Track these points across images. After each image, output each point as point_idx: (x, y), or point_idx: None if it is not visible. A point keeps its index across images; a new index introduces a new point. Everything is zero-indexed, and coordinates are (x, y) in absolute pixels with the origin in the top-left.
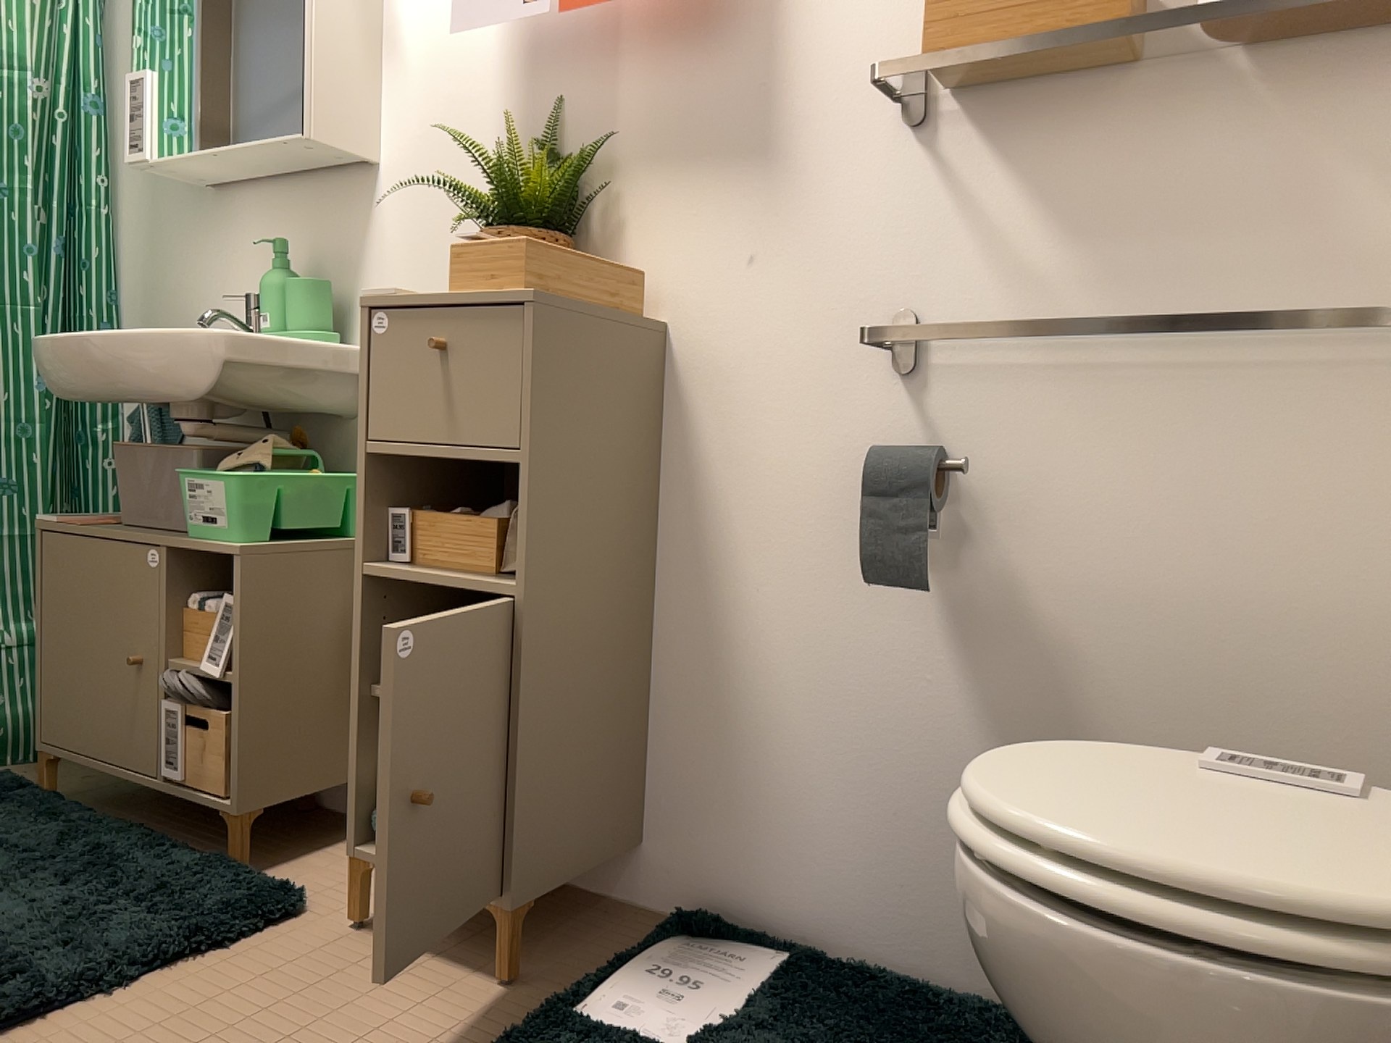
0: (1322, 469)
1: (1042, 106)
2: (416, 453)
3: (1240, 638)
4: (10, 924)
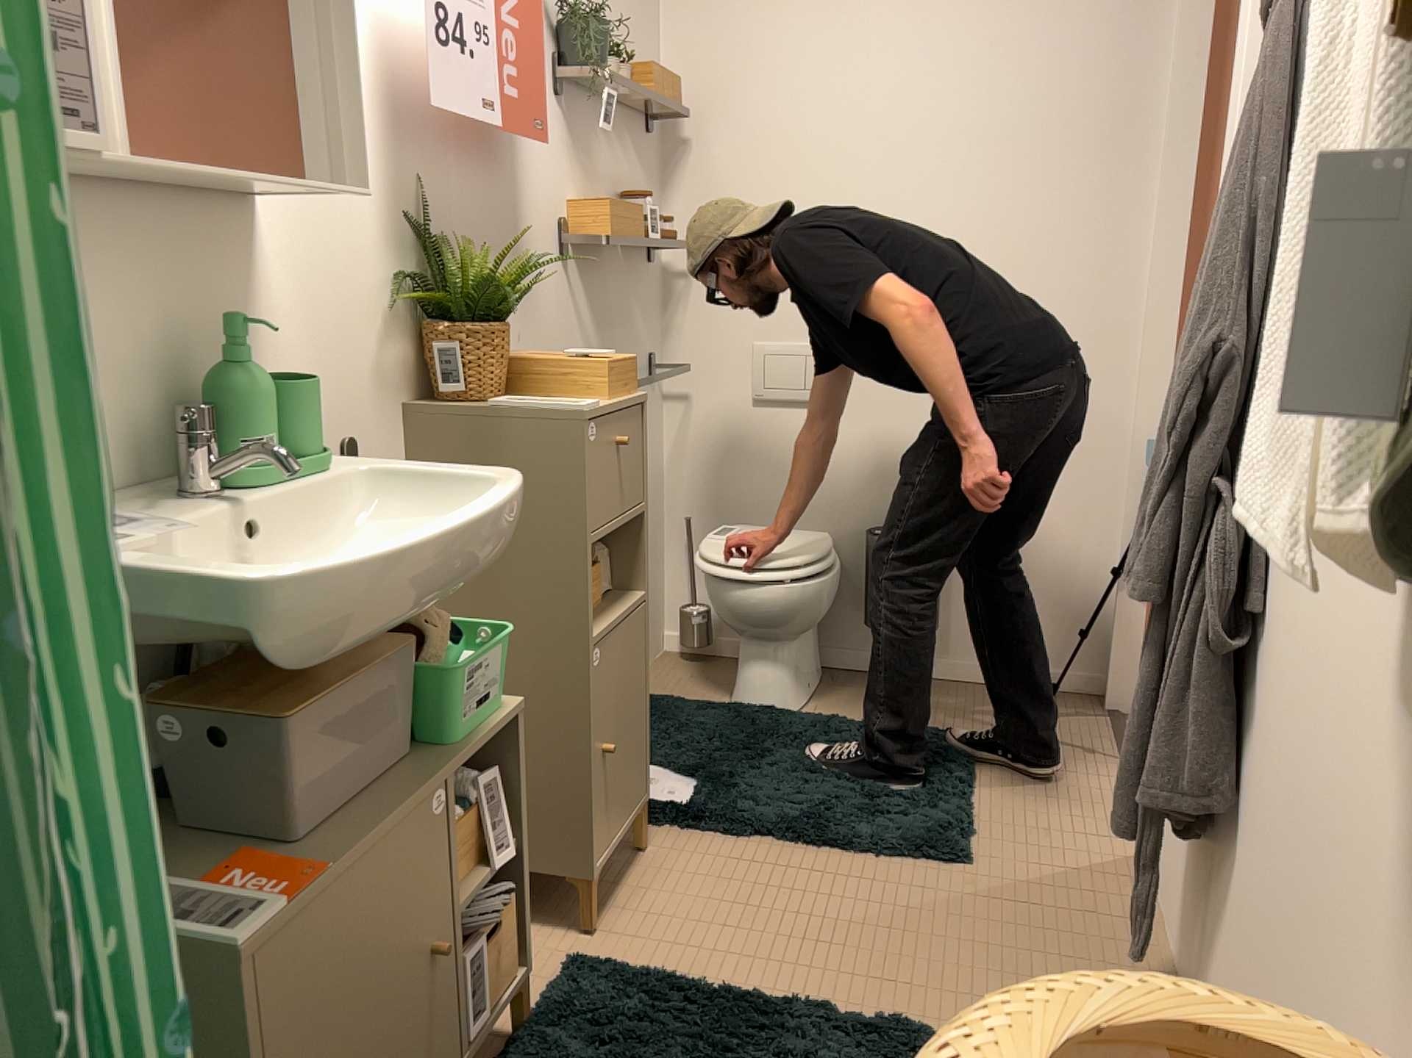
0: None
1: (593, 268)
2: (614, 529)
3: None
4: None
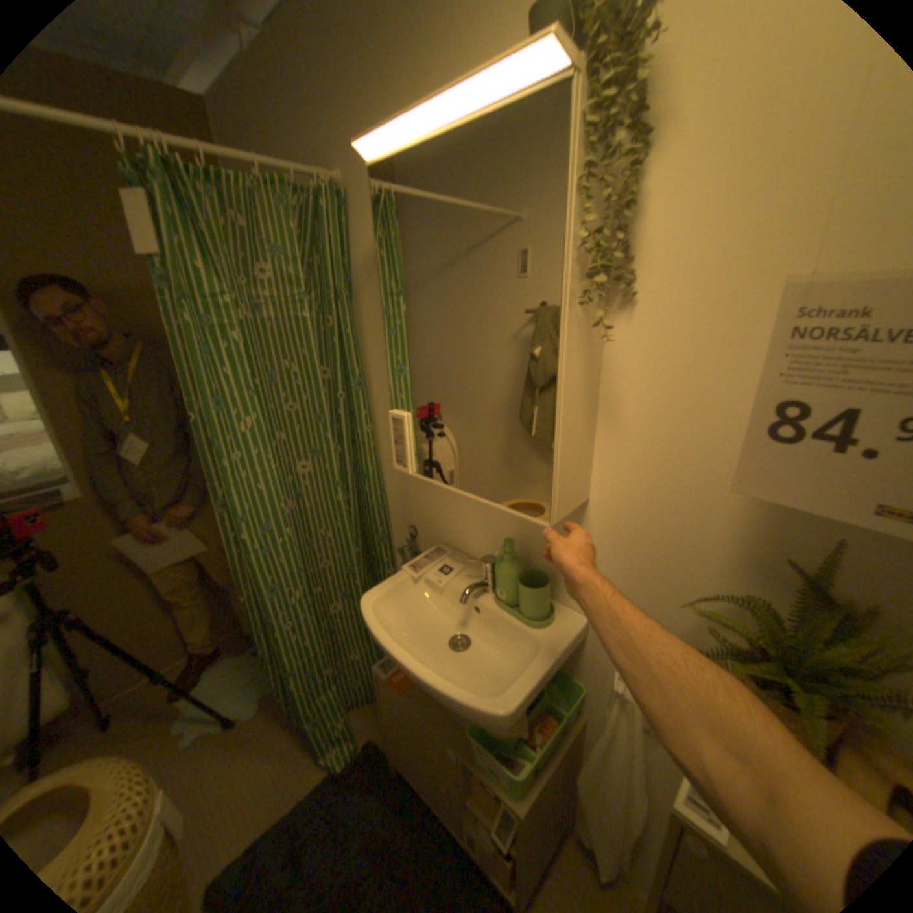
0: None
1: None
2: None
3: None
4: None
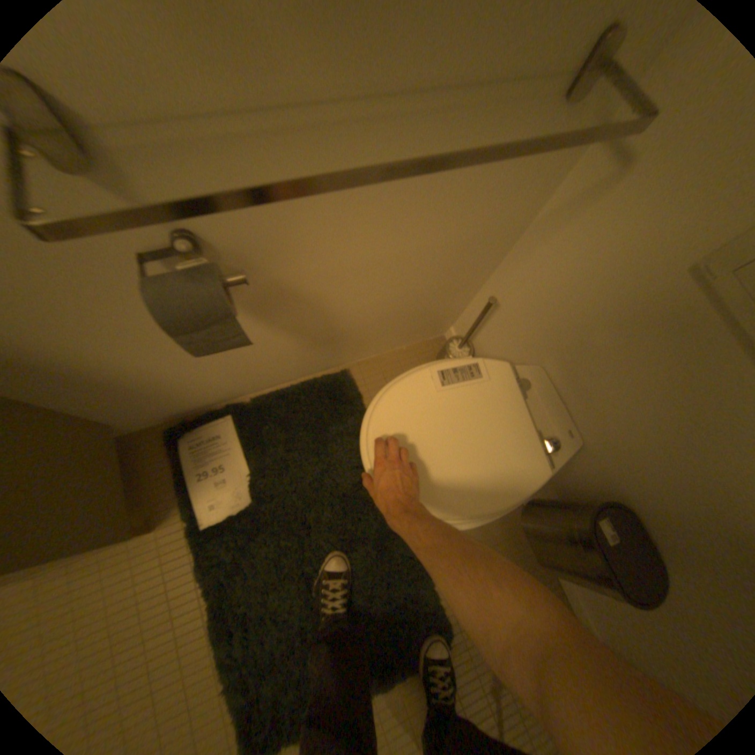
0: (463, 176)
1: None
2: None
3: (401, 262)
4: None
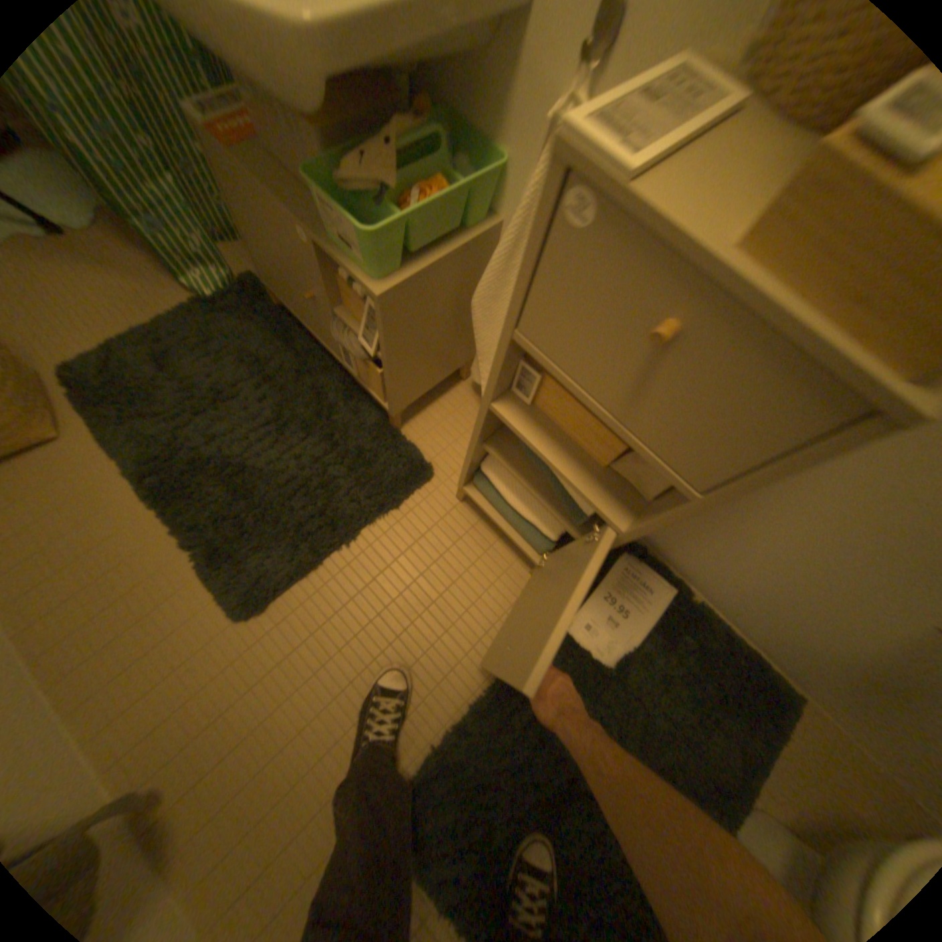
0: None
1: None
2: (575, 385)
3: None
4: (292, 483)
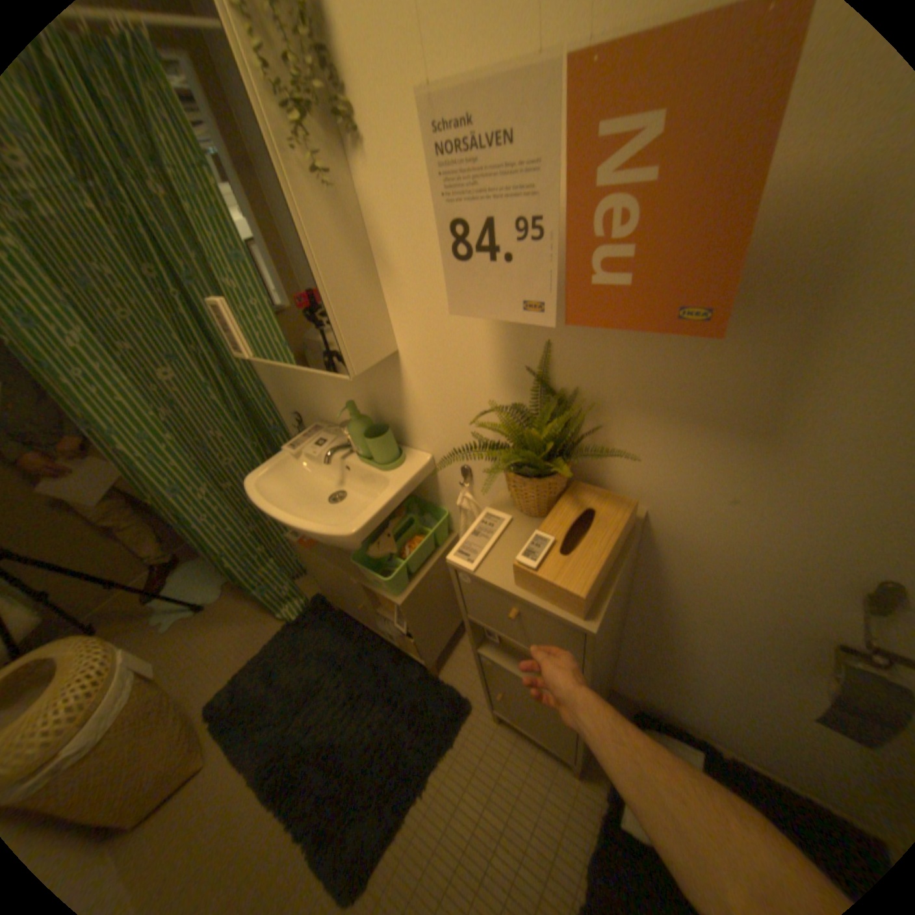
0: None
1: None
2: (505, 637)
3: None
4: (368, 753)
